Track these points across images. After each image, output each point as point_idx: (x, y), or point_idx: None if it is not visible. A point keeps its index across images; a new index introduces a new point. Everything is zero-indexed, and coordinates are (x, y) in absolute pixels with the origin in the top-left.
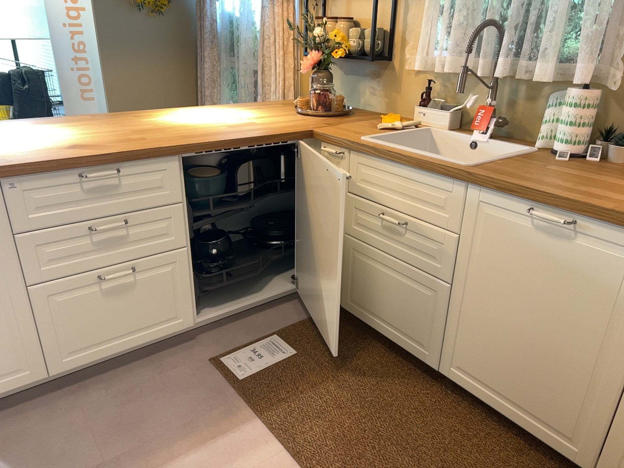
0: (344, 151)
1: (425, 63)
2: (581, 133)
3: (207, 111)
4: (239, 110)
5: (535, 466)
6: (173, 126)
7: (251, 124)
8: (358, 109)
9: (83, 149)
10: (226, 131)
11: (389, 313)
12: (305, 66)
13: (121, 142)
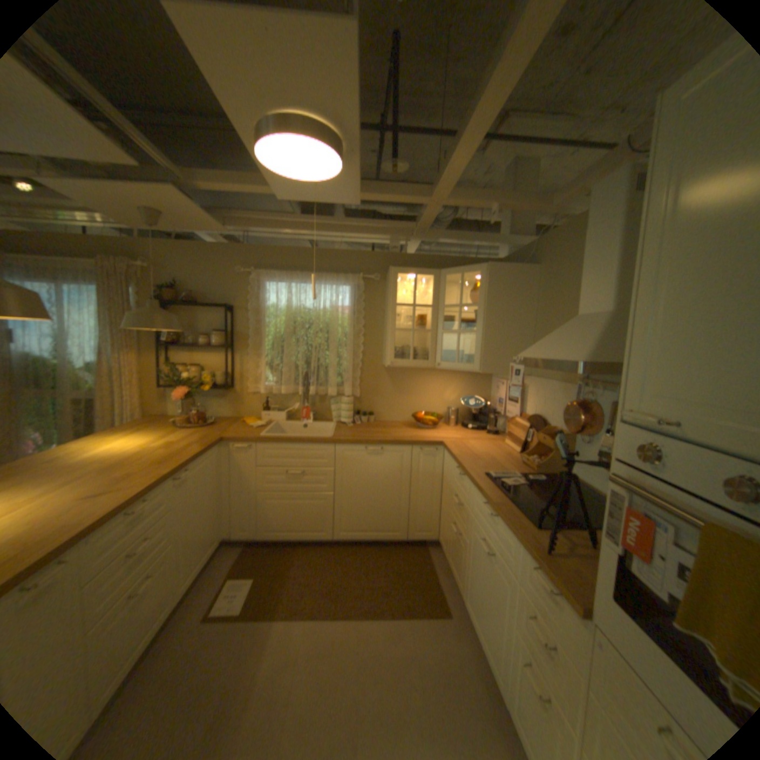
0: (252, 444)
1: (267, 388)
2: (352, 413)
3: (103, 441)
4: (129, 434)
5: (388, 552)
6: (119, 459)
7: (173, 442)
8: (212, 417)
9: (107, 494)
10: (172, 451)
11: (298, 525)
12: (177, 396)
13: (122, 481)
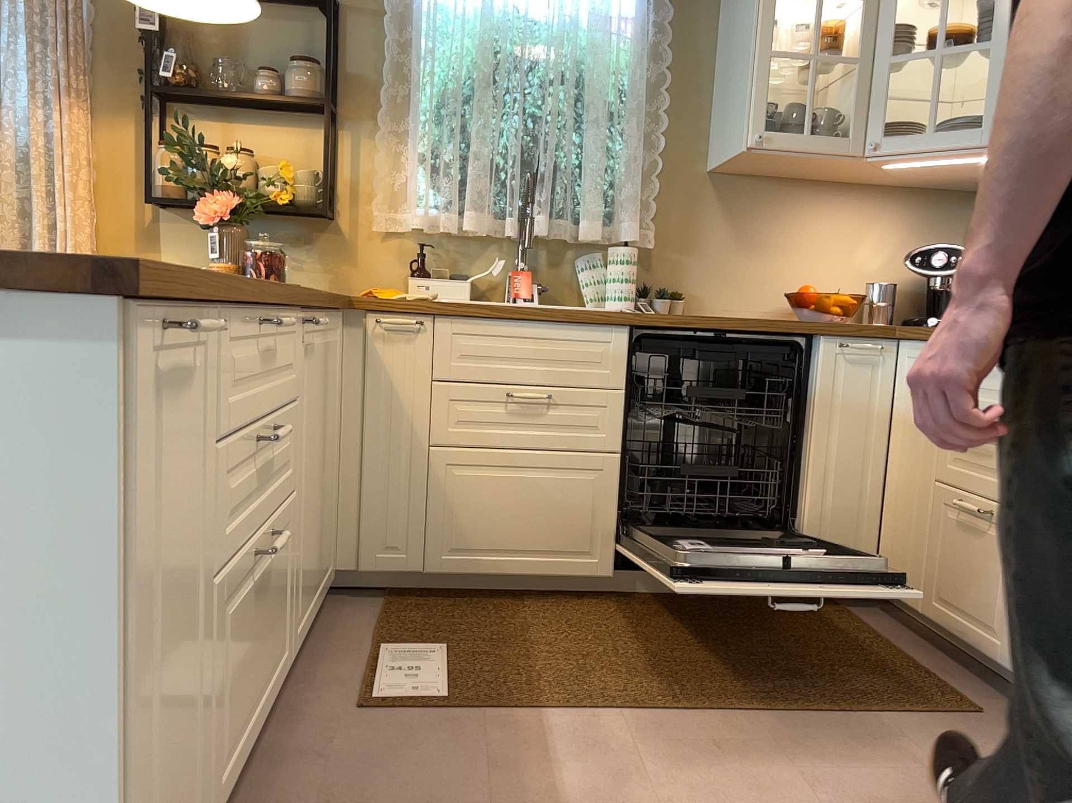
0: (422, 320)
1: (423, 218)
2: (636, 287)
3: None
4: None
5: (752, 611)
6: None
7: None
8: None
9: None
10: None
11: (528, 536)
12: (210, 213)
13: None
